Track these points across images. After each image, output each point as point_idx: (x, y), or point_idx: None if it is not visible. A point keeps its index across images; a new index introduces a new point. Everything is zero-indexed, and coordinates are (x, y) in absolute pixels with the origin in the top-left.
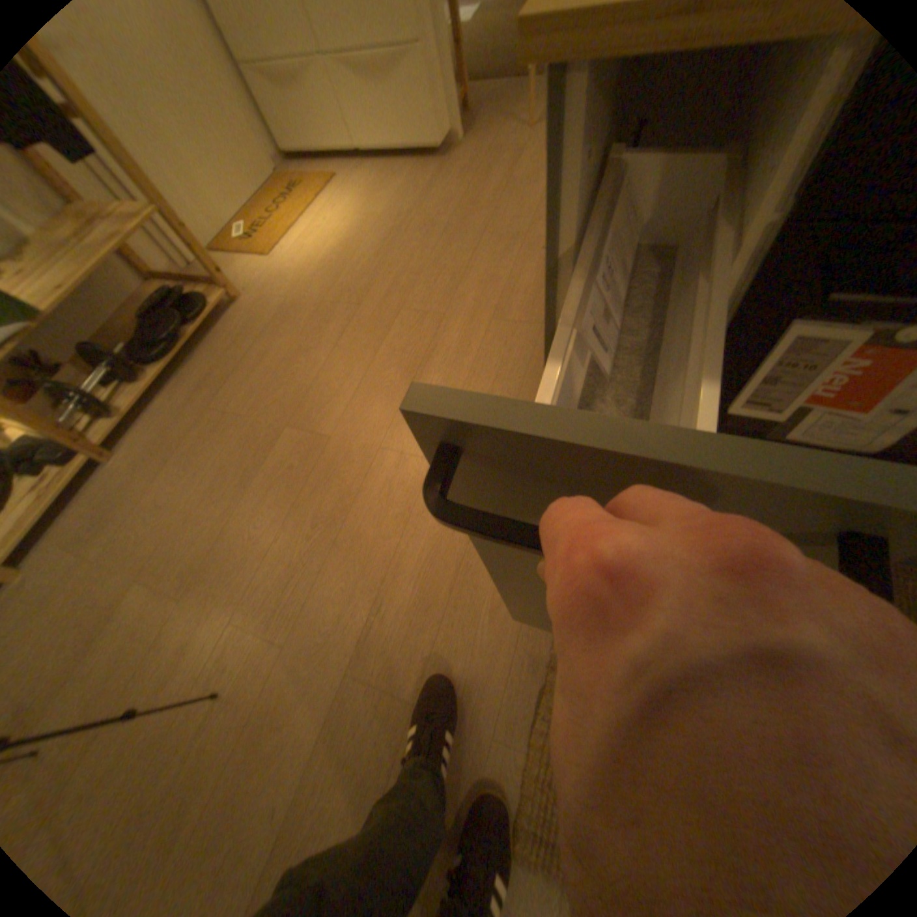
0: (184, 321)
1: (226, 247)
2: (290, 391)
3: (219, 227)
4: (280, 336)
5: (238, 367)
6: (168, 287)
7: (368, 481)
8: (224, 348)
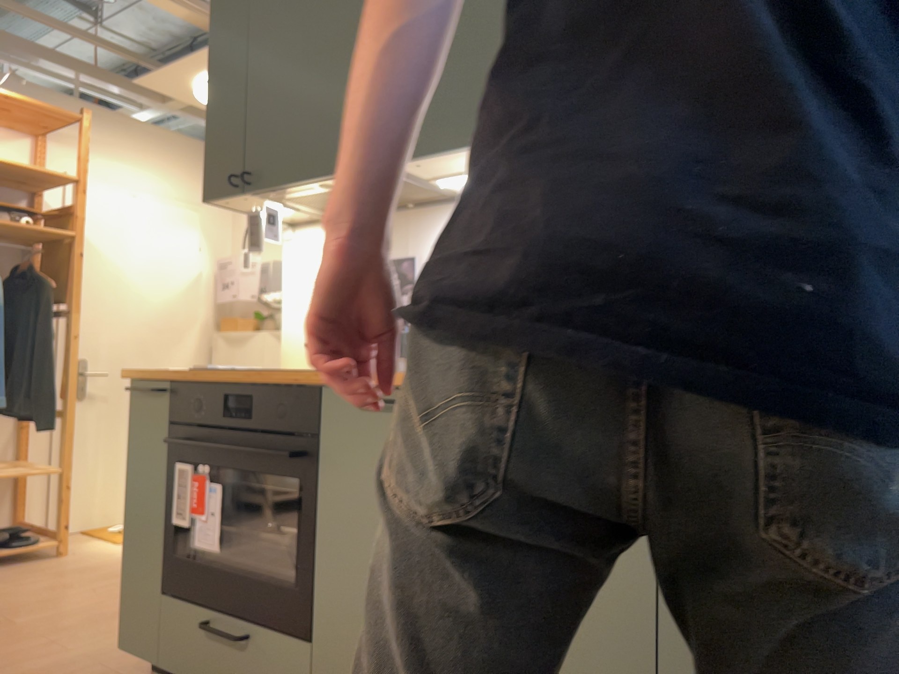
0: (1, 548)
1: (92, 535)
2: (19, 602)
3: (102, 526)
4: (58, 578)
5: (3, 584)
6: (17, 527)
7: (0, 650)
8: (9, 574)
